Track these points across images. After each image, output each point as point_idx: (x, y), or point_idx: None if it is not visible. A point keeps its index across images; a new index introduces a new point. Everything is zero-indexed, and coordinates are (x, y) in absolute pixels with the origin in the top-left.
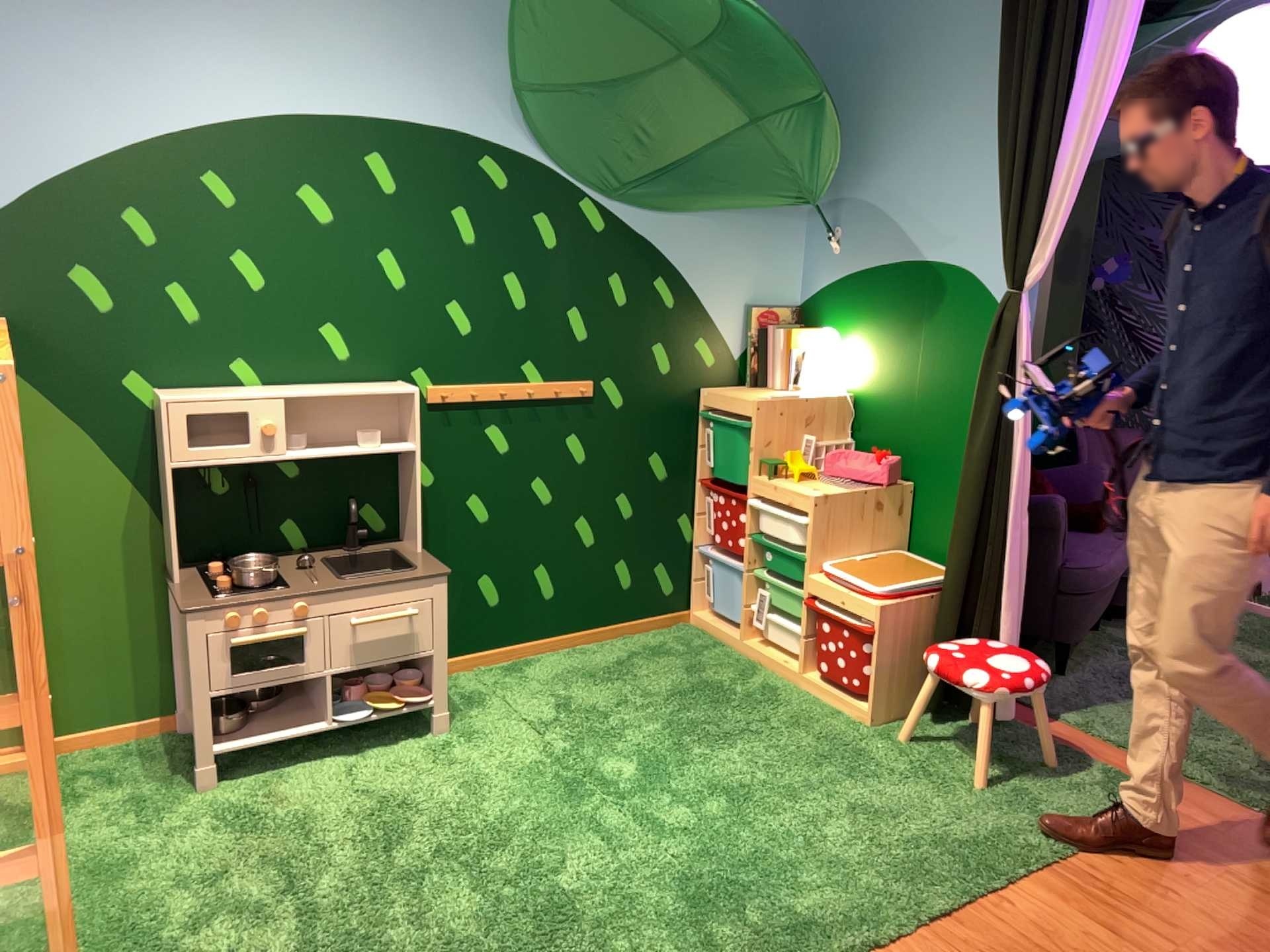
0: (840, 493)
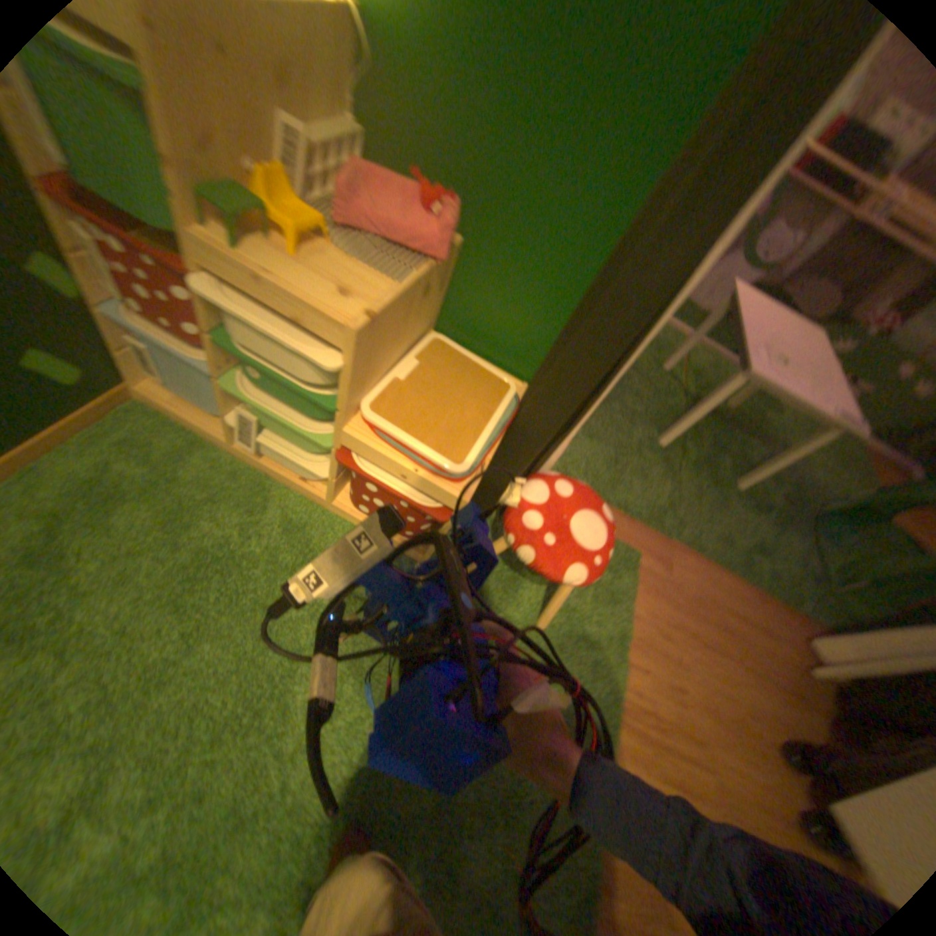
0: (397, 297)
